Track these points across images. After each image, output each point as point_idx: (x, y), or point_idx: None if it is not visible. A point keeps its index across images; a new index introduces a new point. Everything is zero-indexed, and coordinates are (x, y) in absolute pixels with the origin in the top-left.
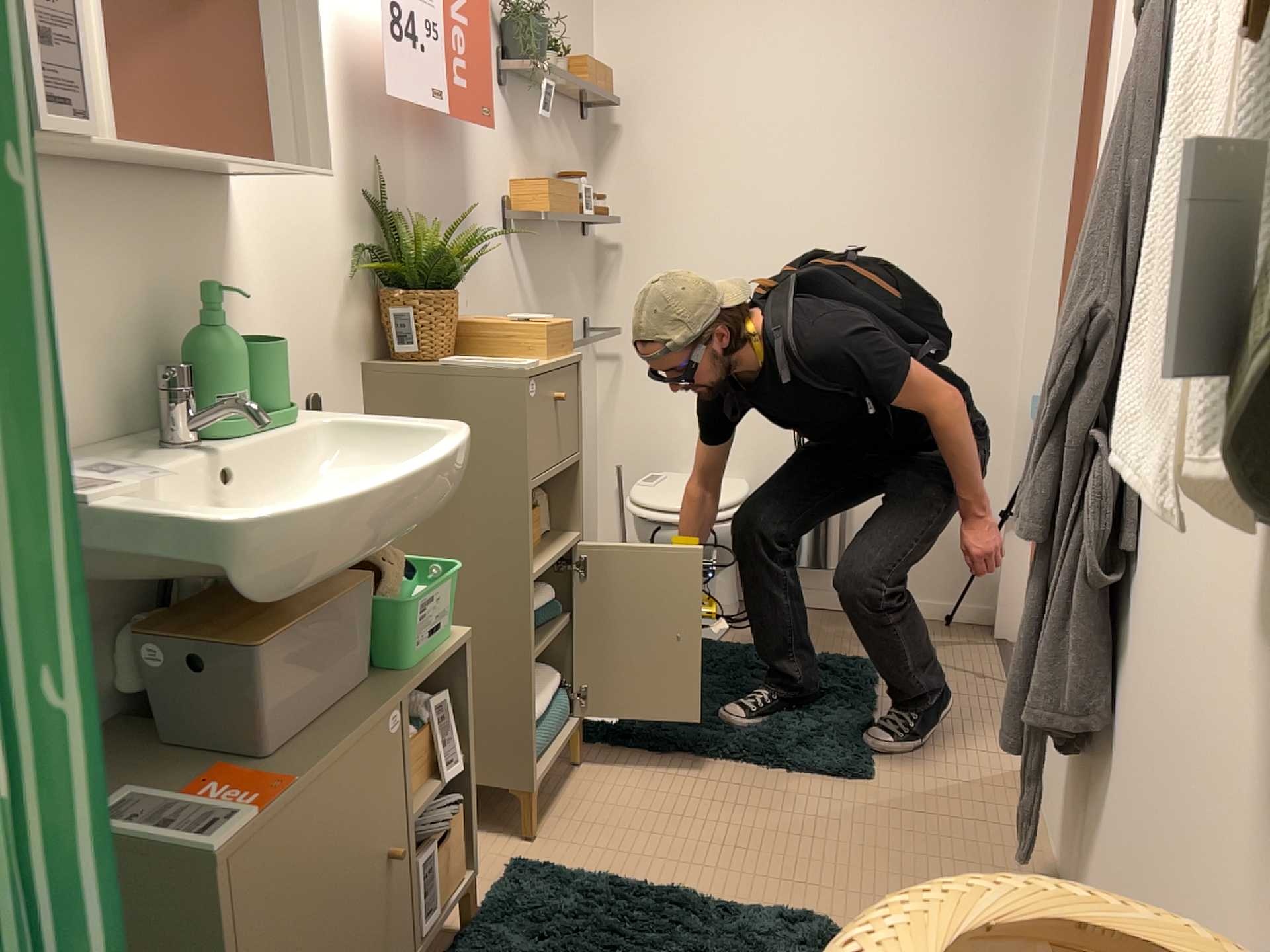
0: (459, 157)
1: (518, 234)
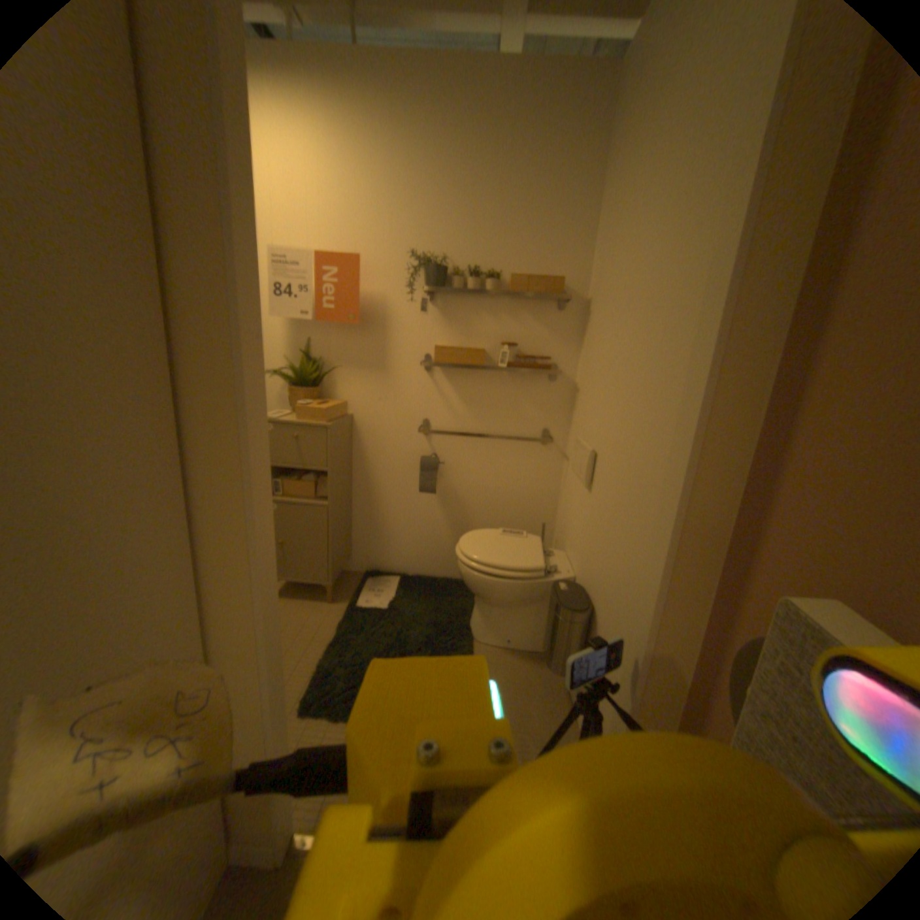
0: (379, 333)
1: (443, 370)
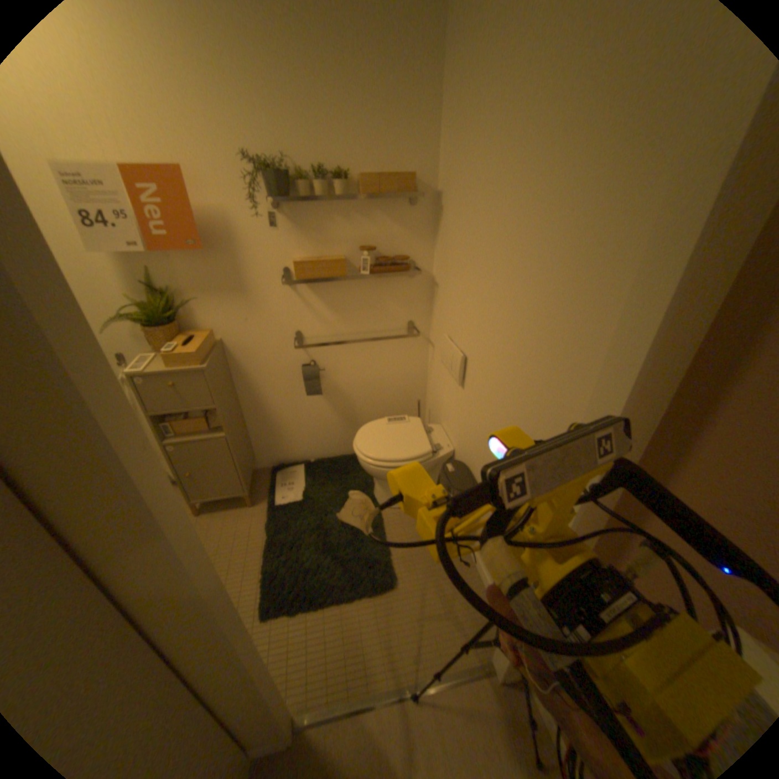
0: (226, 254)
1: (304, 284)
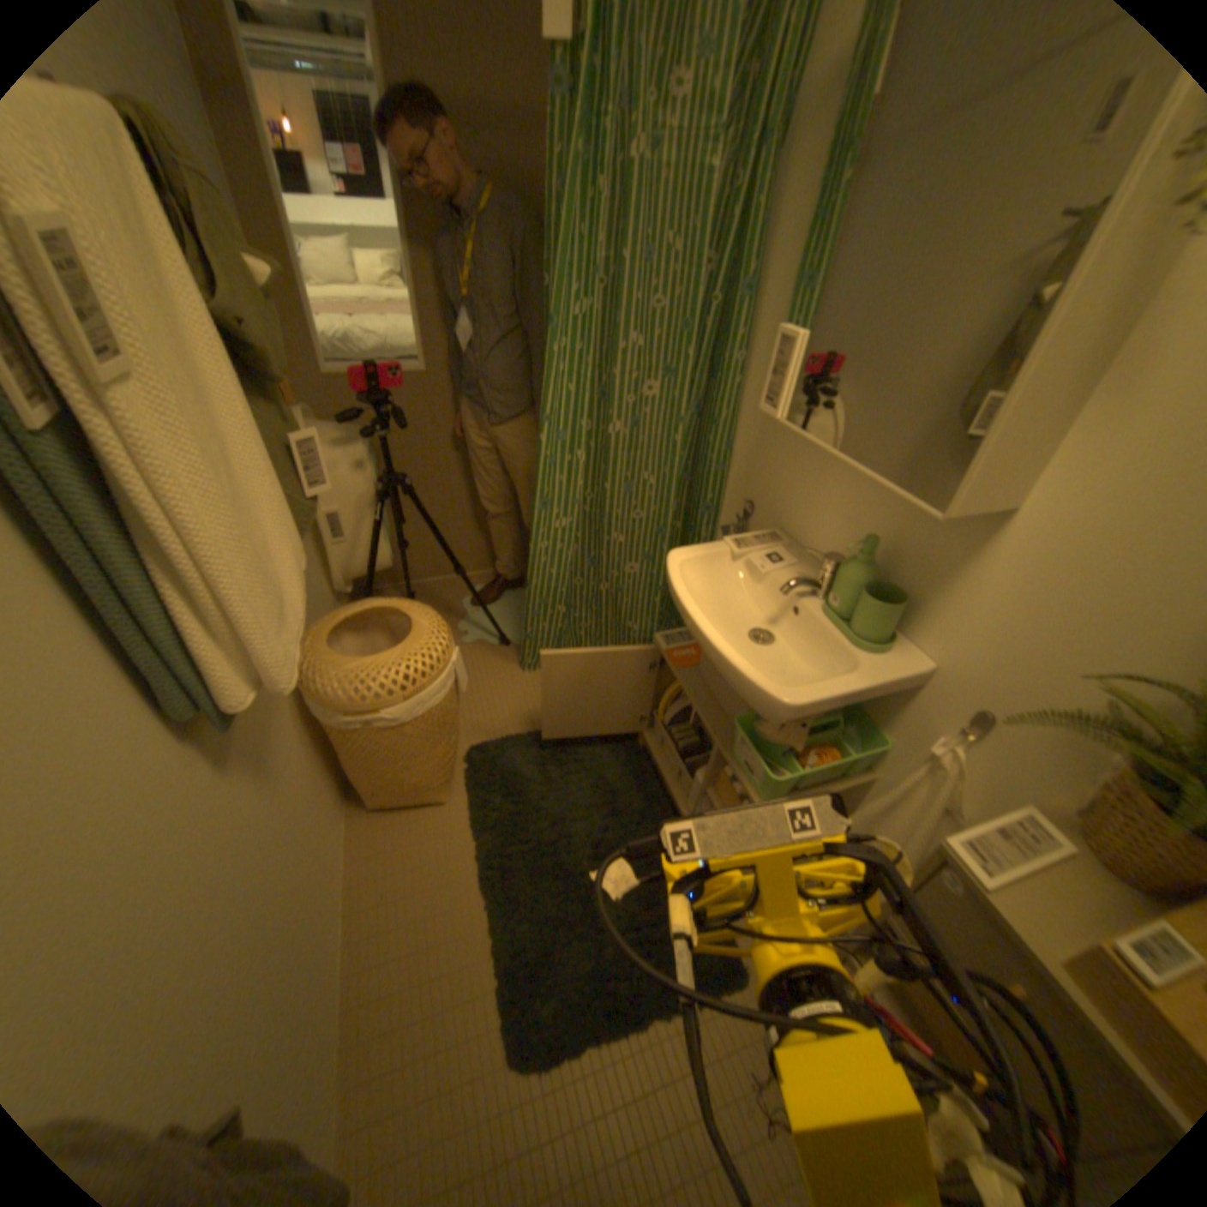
0: None
1: None
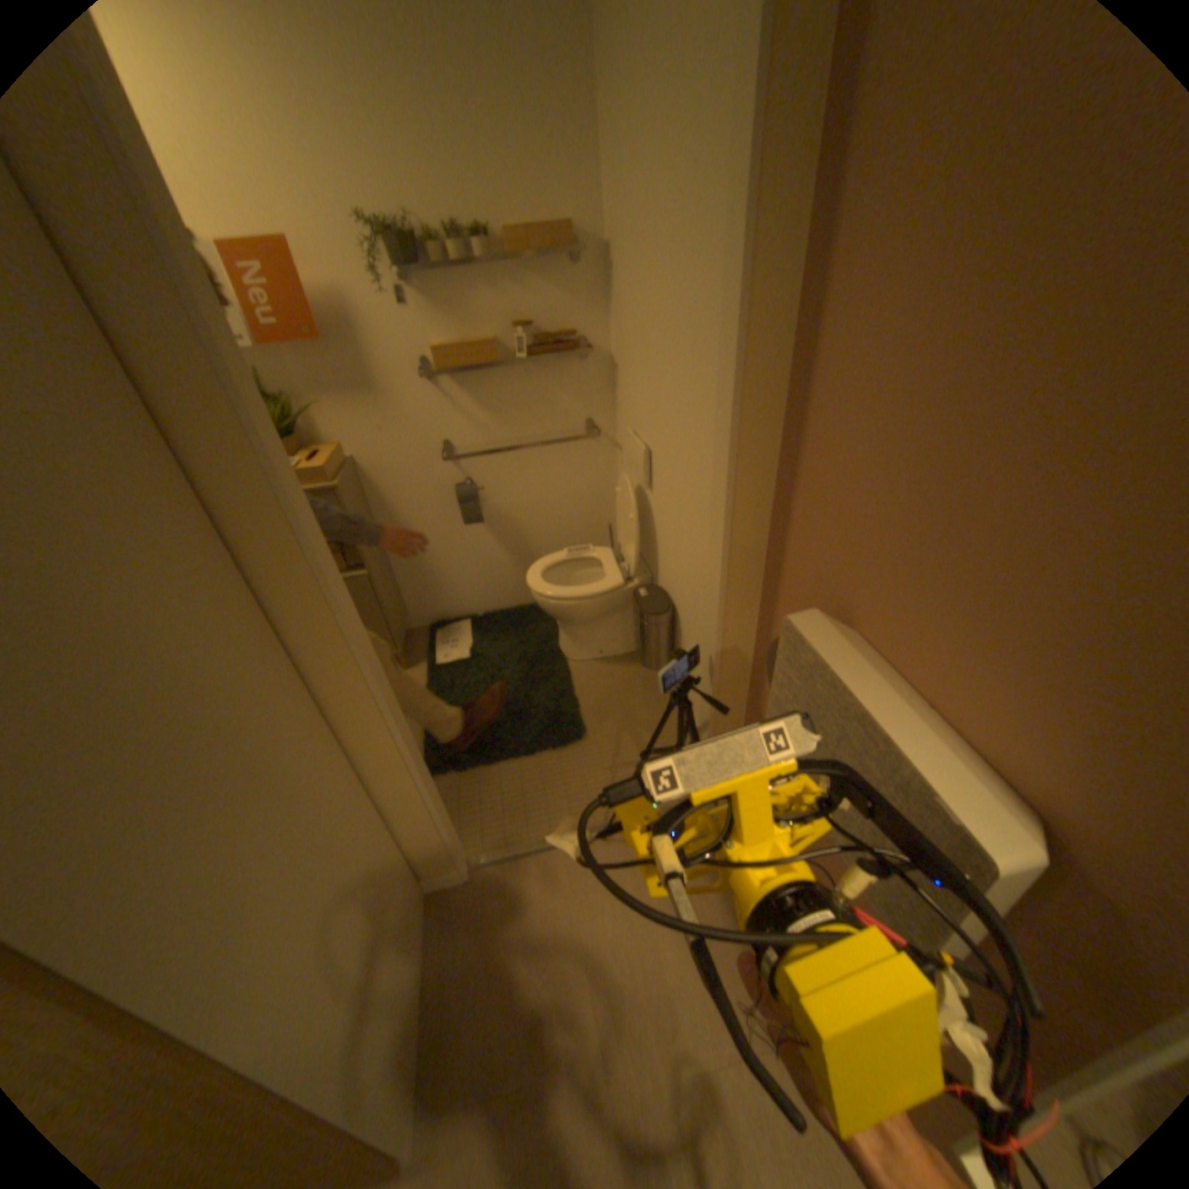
0: (348, 345)
1: (448, 378)
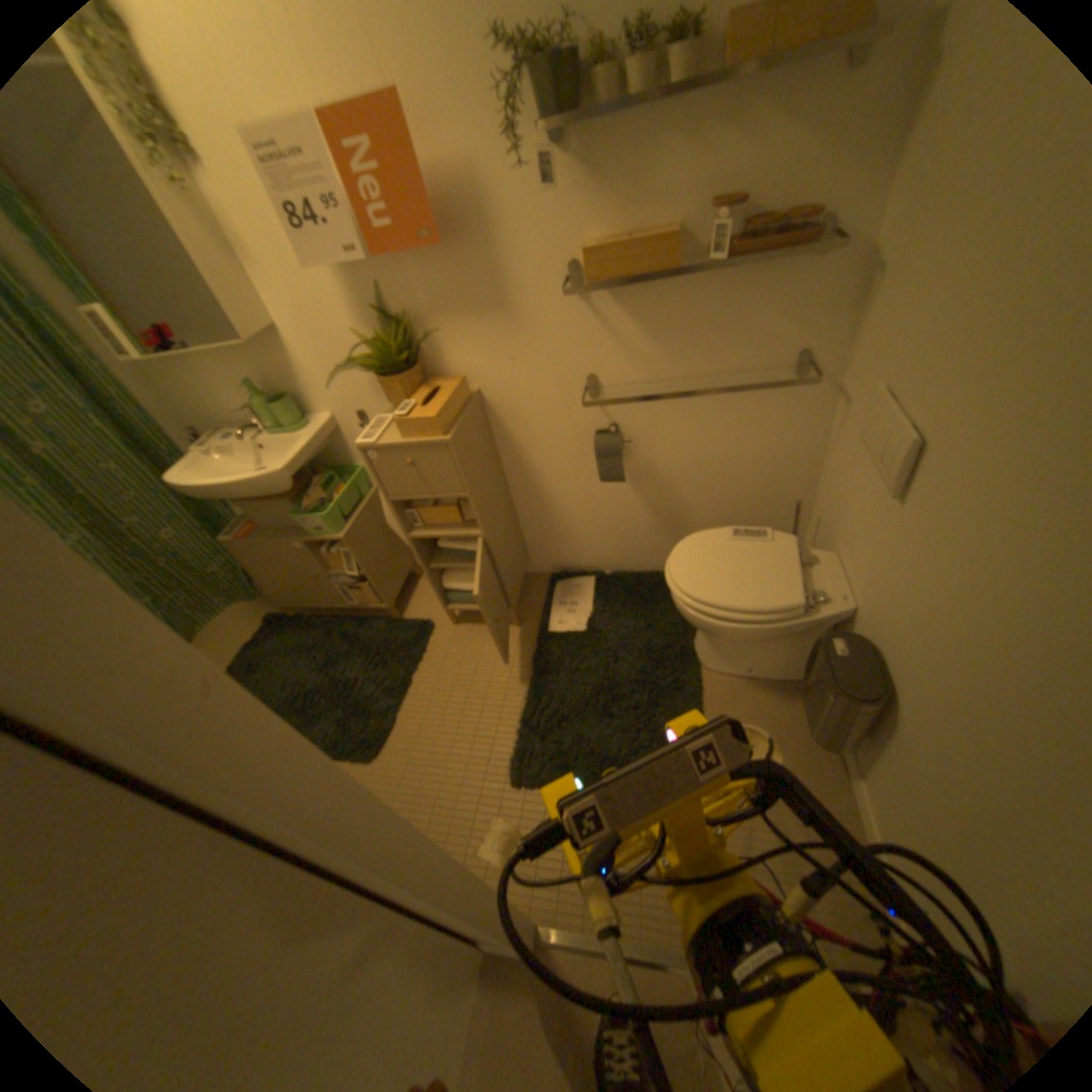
0: (478, 246)
1: (603, 288)
